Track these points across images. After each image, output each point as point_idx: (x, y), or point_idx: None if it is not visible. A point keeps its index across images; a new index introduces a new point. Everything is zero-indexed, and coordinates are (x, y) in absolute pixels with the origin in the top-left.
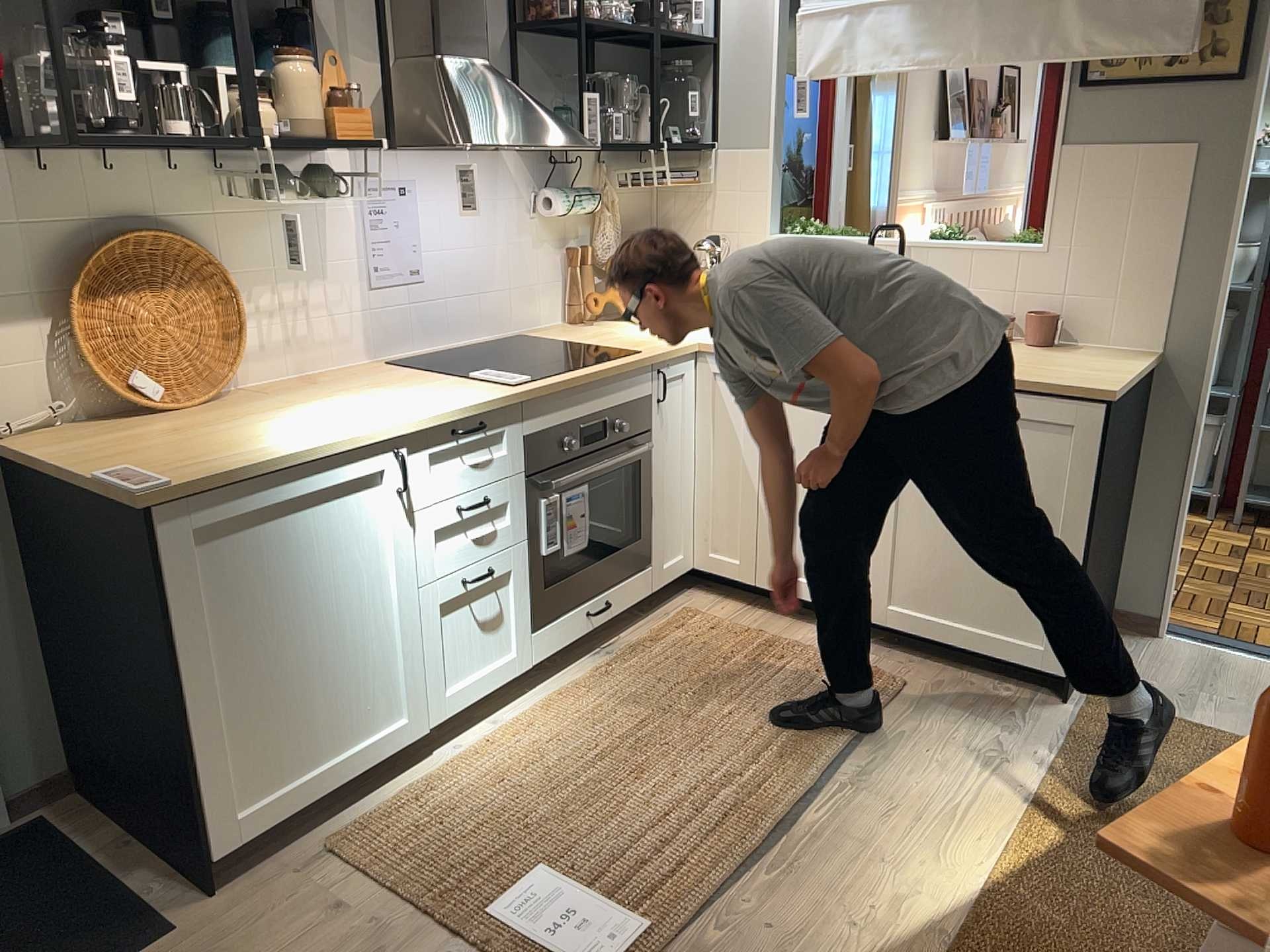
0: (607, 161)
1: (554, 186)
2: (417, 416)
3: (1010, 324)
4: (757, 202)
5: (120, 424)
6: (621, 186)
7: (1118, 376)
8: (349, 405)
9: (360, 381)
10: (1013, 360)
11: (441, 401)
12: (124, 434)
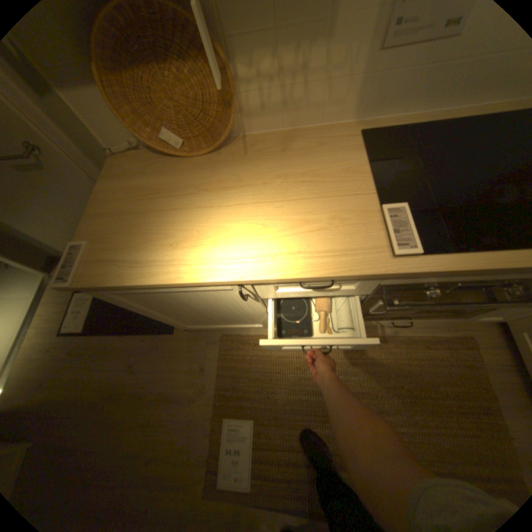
0: None
1: None
2: (265, 270)
3: None
4: None
5: (155, 160)
6: None
7: None
8: (259, 207)
9: (312, 159)
10: None
11: (309, 249)
12: (141, 178)
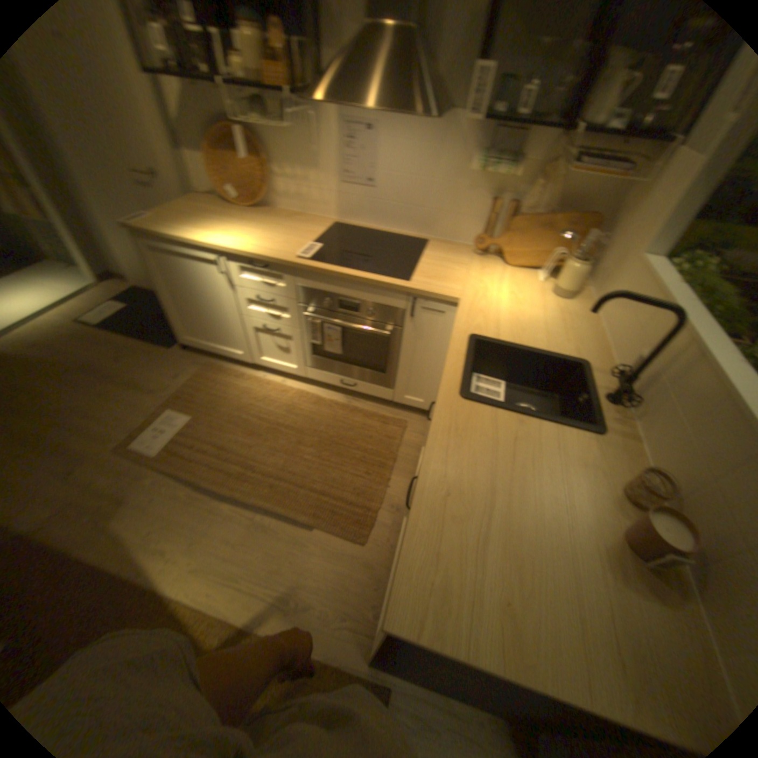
0: (576, 134)
1: (502, 146)
2: (229, 246)
3: (652, 496)
4: (660, 216)
5: (214, 202)
6: (575, 161)
7: (485, 643)
8: (250, 230)
9: (296, 224)
10: (518, 507)
11: (258, 246)
12: (199, 205)
